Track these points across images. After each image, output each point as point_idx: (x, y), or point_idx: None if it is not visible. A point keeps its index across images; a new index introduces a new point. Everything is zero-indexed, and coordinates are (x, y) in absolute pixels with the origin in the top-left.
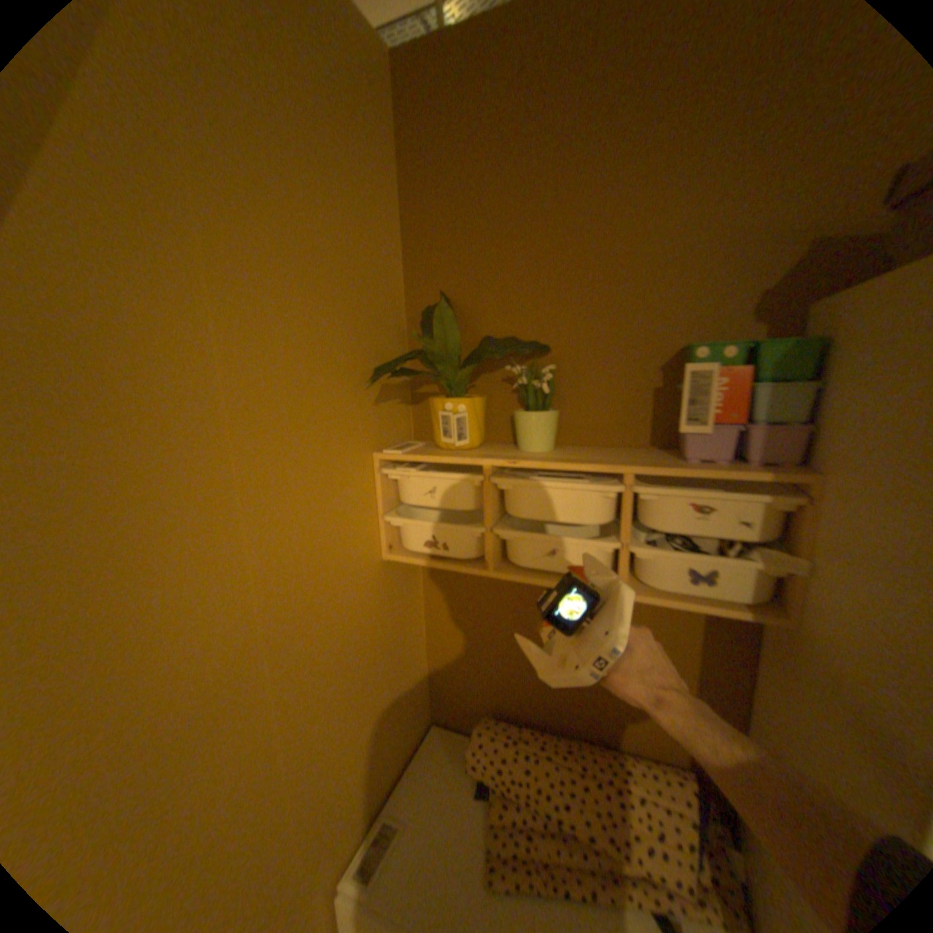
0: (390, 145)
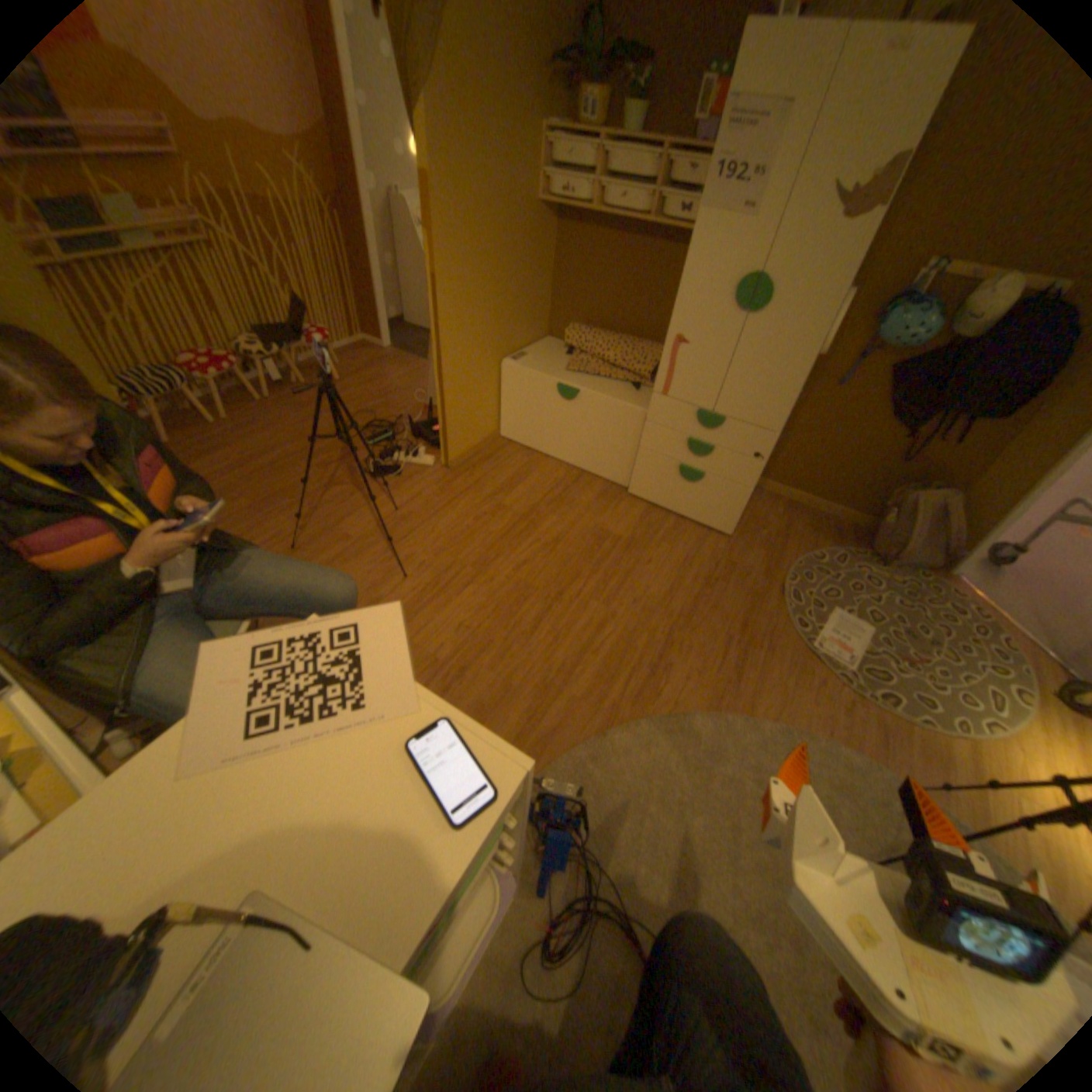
0: None
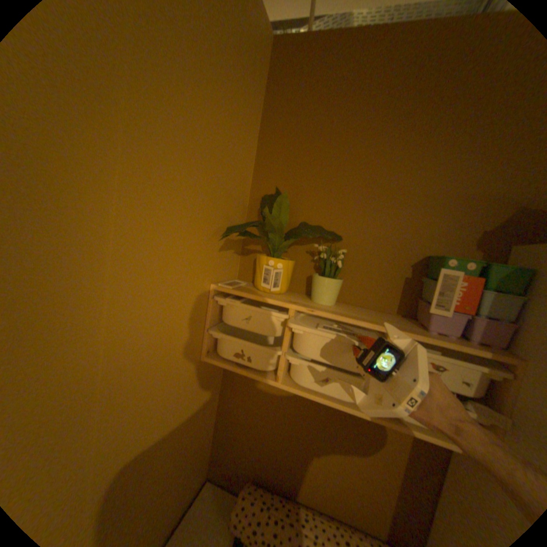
0: (263, 90)
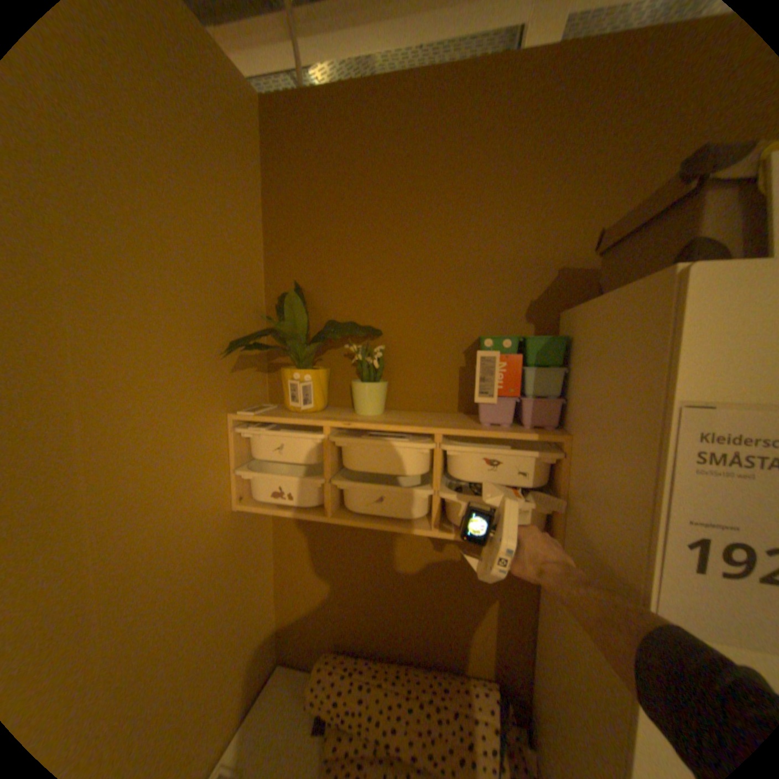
0: (256, 165)
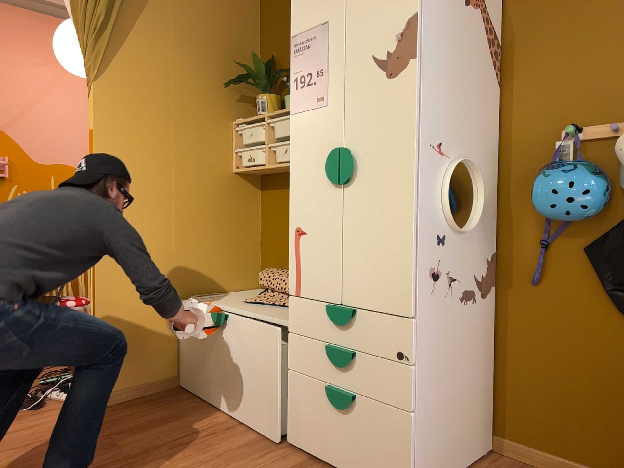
0: (257, 2)
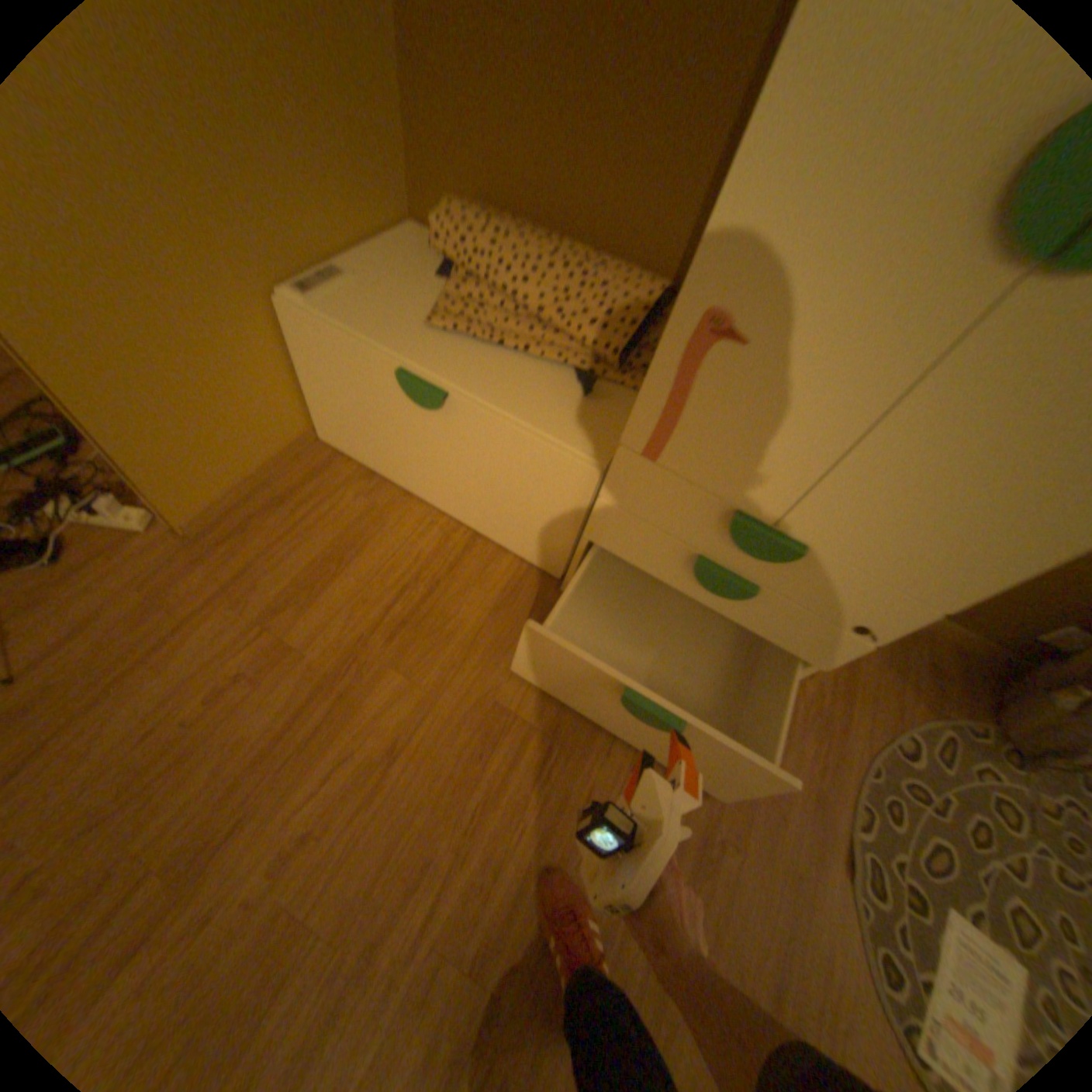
0: None
